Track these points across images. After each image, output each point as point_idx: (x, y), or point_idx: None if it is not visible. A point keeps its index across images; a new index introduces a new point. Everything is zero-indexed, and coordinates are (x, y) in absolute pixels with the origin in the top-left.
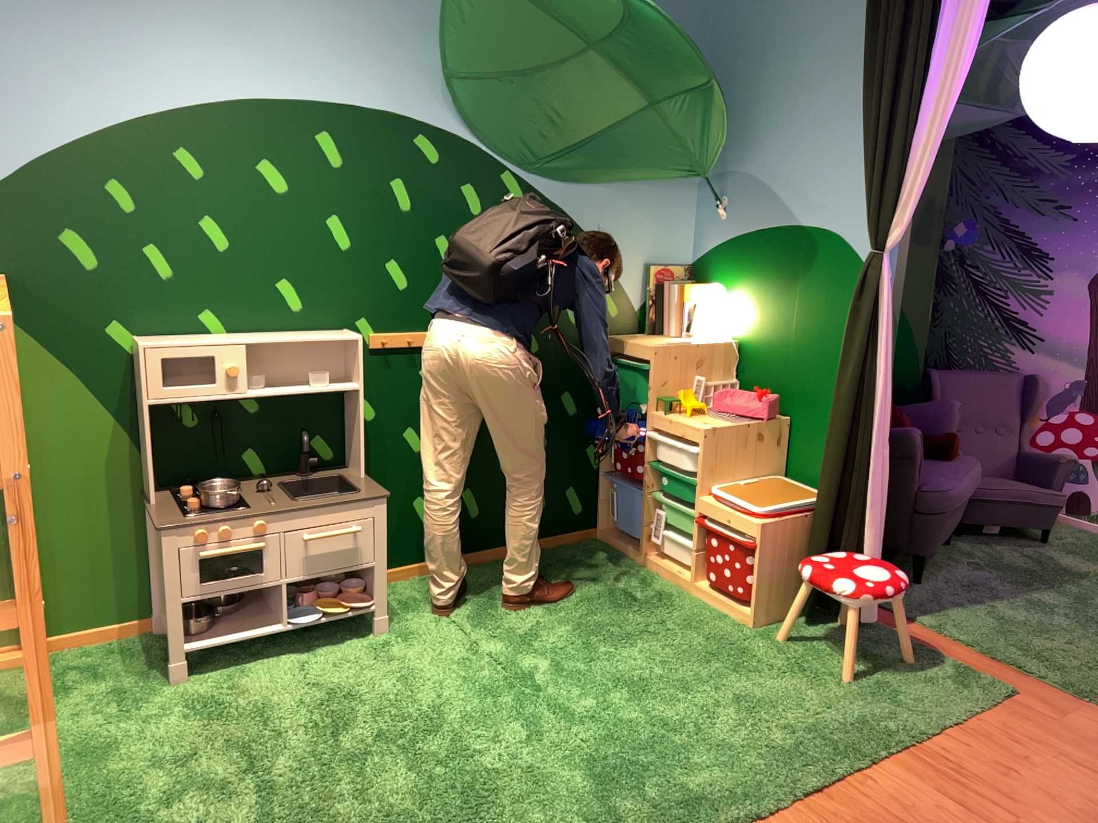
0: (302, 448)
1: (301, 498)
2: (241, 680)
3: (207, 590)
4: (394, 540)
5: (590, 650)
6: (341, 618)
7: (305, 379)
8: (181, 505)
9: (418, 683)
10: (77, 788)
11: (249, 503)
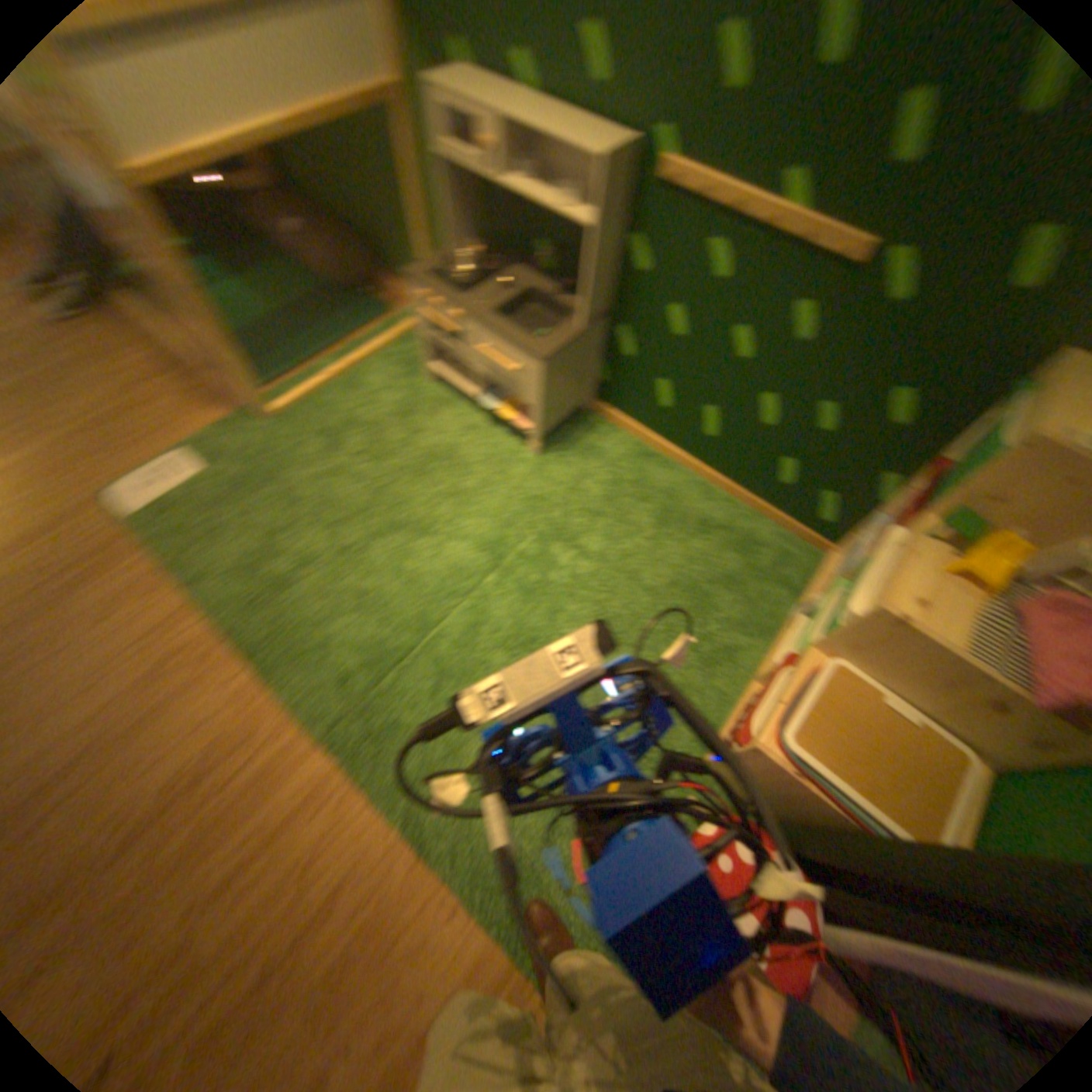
0: (573, 267)
1: (495, 315)
2: (433, 411)
3: (427, 340)
4: (630, 403)
5: (565, 615)
6: (508, 424)
7: (578, 187)
8: (444, 264)
9: (465, 507)
10: (302, 397)
11: (472, 293)
